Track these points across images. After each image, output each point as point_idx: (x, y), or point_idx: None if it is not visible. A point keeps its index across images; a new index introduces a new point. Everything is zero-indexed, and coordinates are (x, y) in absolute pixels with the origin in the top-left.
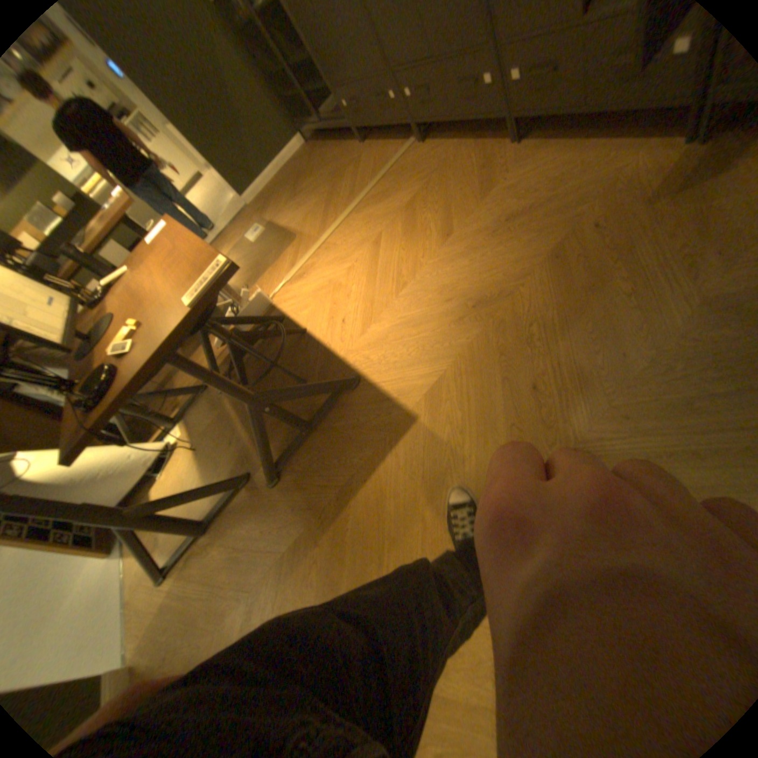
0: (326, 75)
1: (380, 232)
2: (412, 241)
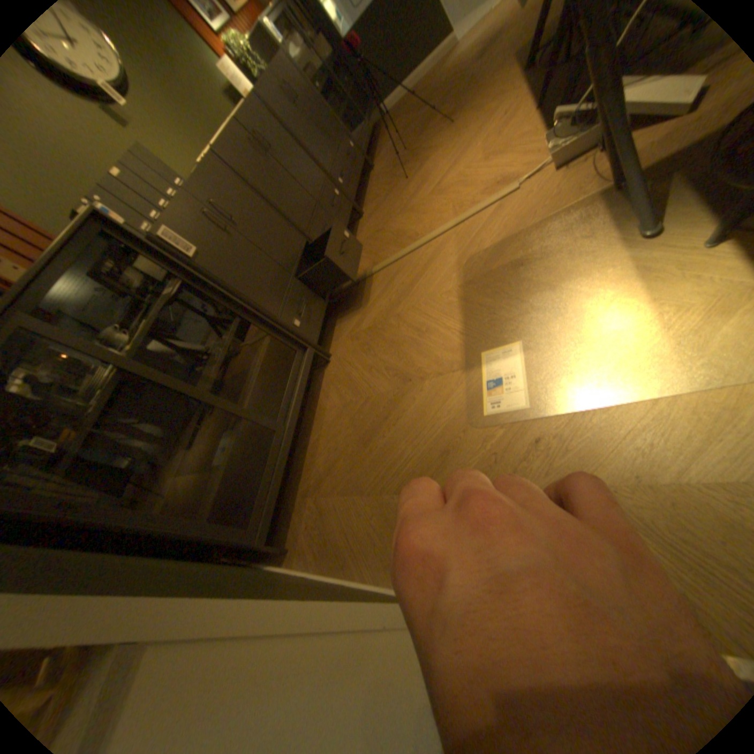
0: (270, 311)
1: (431, 192)
2: (431, 169)
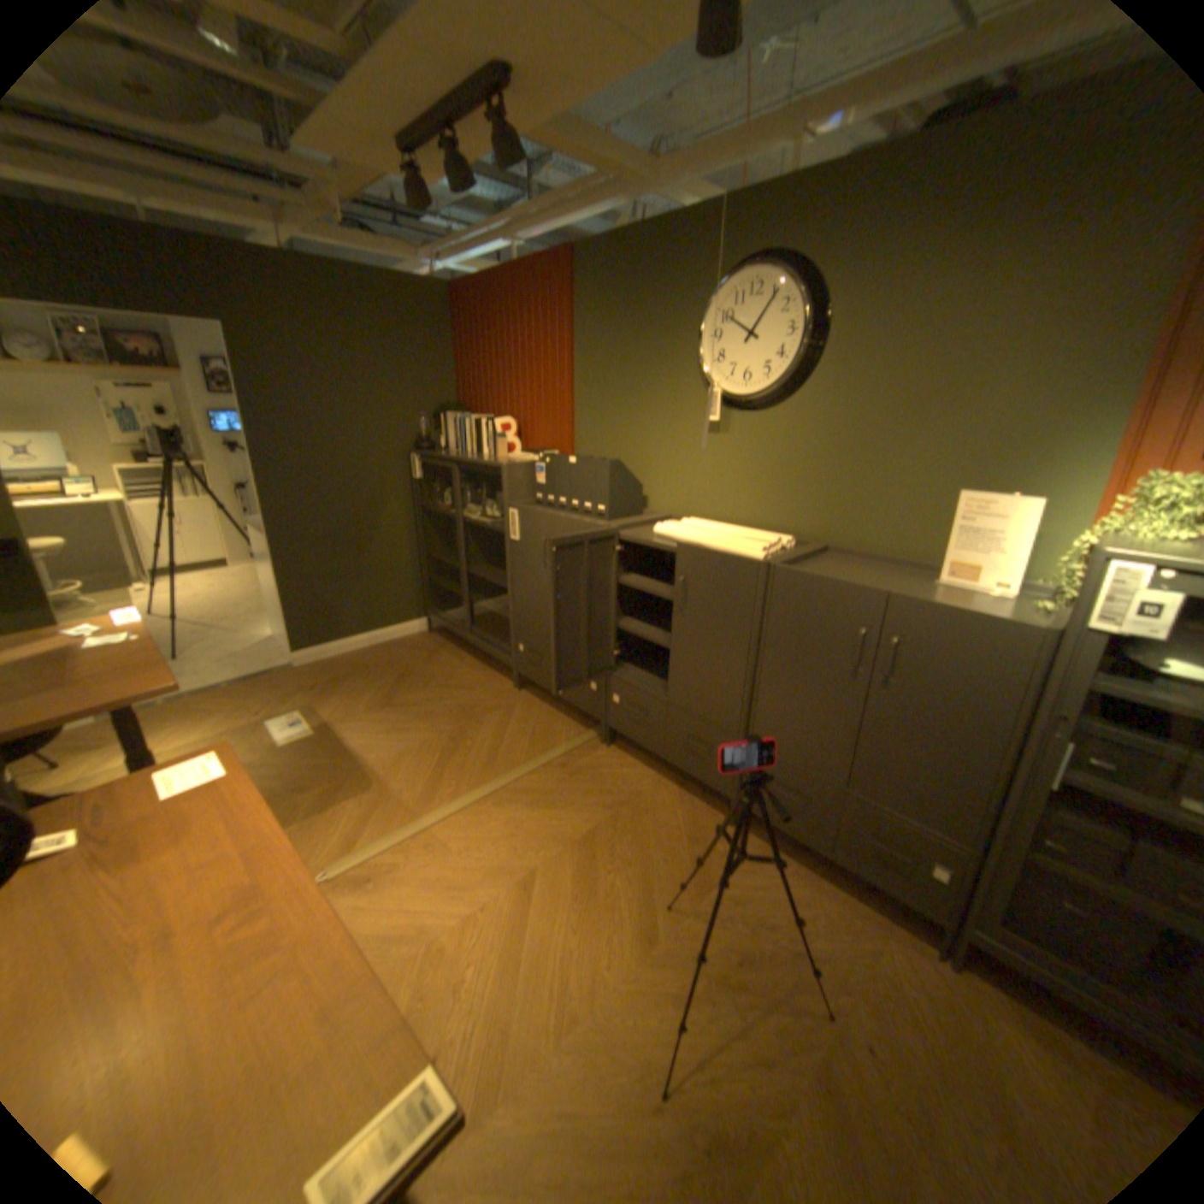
0: (516, 616)
1: (535, 868)
2: (591, 920)
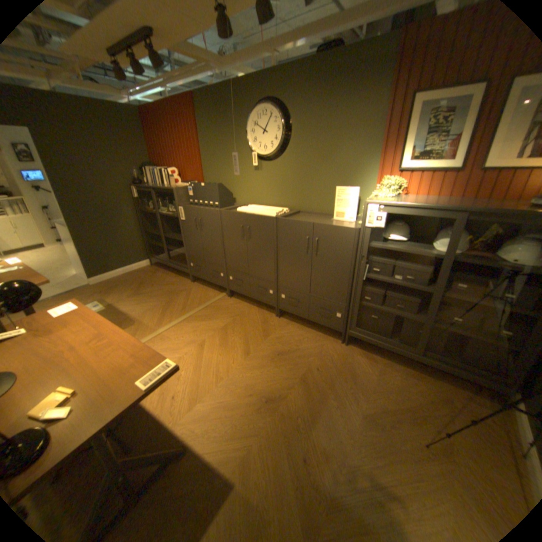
0: (187, 251)
1: (204, 339)
2: (225, 351)
